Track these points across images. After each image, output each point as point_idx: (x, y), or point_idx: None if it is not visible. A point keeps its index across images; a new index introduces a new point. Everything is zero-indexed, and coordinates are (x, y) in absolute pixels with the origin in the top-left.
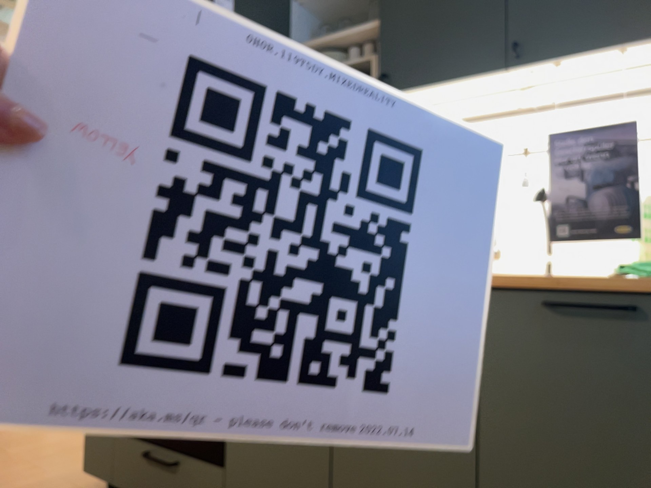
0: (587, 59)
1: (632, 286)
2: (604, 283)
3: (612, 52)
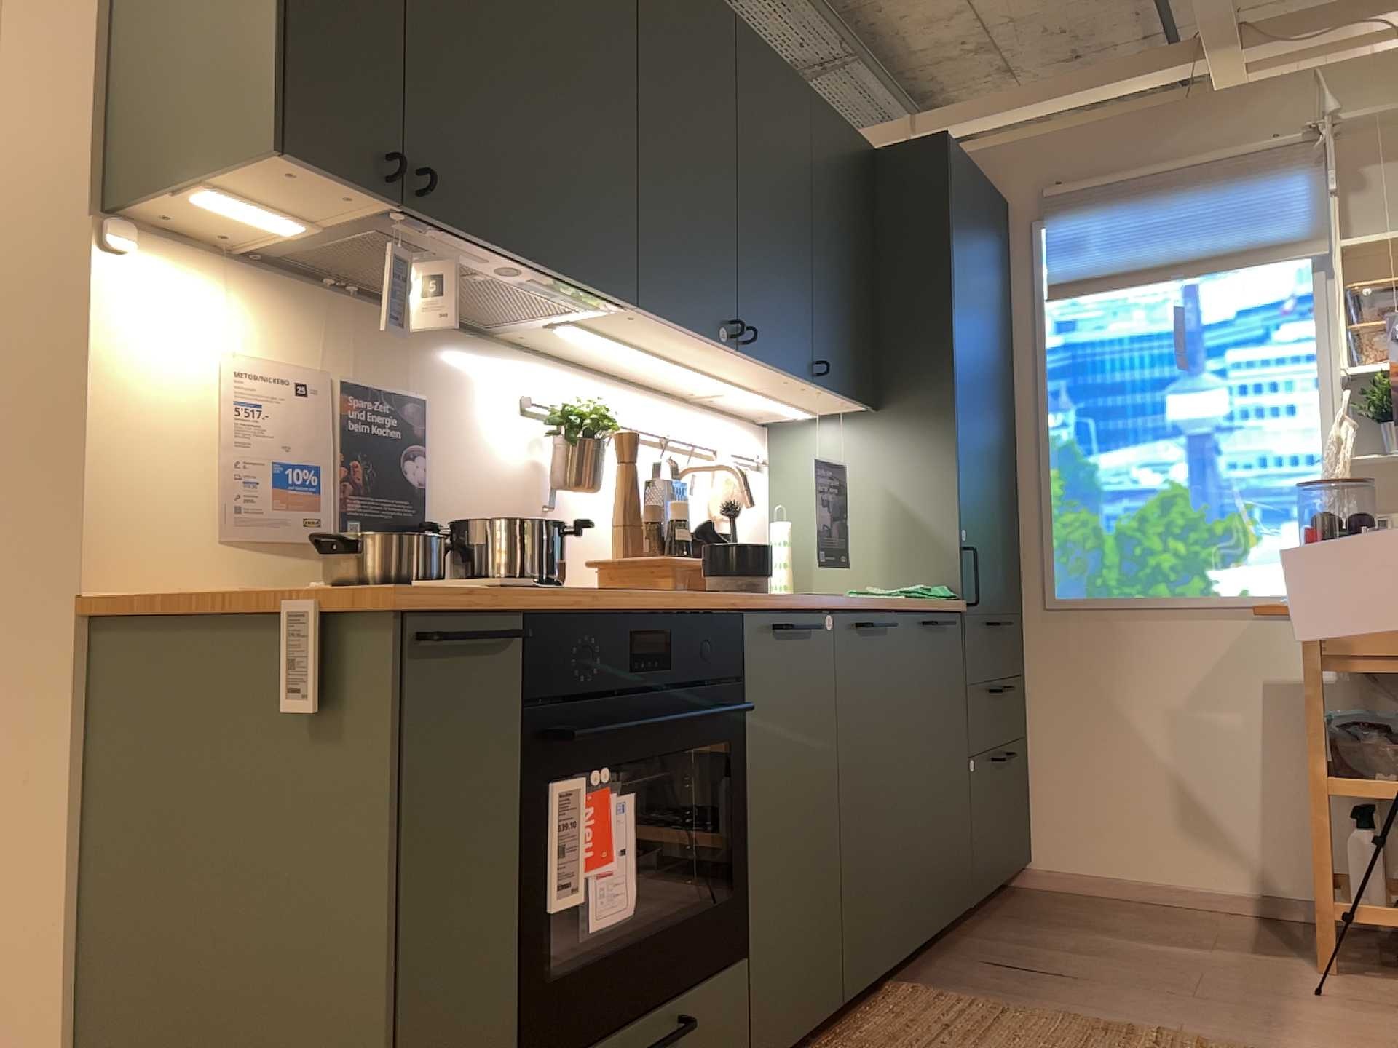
0: (829, 395)
1: (941, 605)
2: (932, 604)
3: (843, 399)
